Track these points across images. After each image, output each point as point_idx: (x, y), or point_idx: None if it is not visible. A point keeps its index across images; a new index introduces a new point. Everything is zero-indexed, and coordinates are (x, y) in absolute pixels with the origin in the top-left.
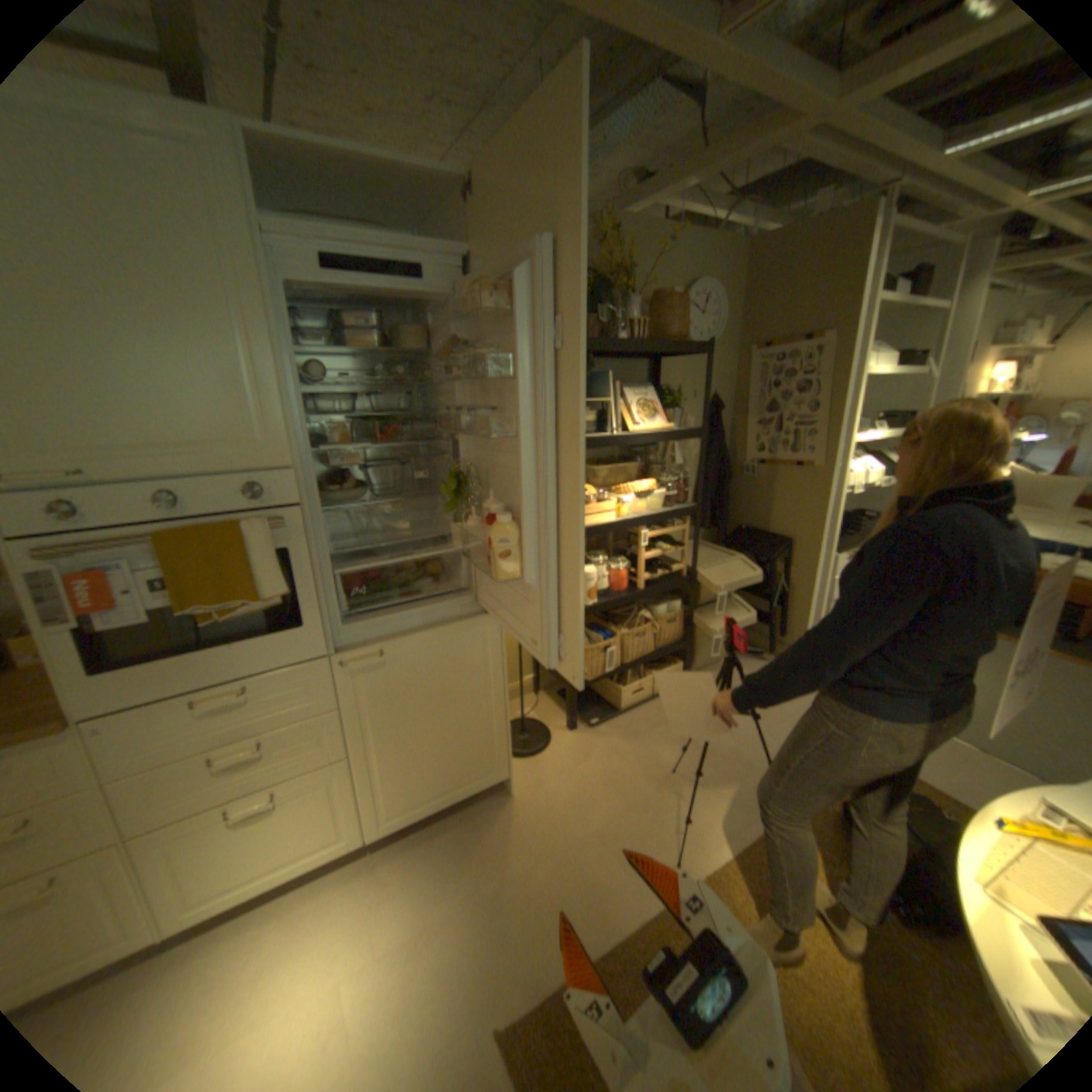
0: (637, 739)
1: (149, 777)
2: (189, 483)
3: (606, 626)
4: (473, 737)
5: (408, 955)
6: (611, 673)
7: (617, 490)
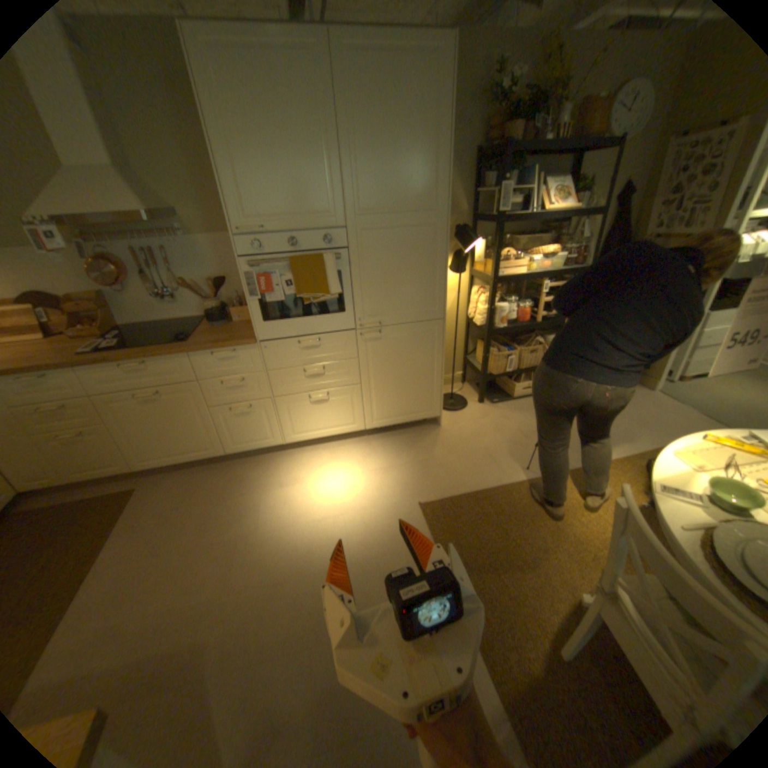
0: (520, 413)
1: (283, 372)
2: (302, 235)
3: (511, 345)
4: (422, 388)
5: (383, 472)
6: (510, 374)
7: (530, 252)
